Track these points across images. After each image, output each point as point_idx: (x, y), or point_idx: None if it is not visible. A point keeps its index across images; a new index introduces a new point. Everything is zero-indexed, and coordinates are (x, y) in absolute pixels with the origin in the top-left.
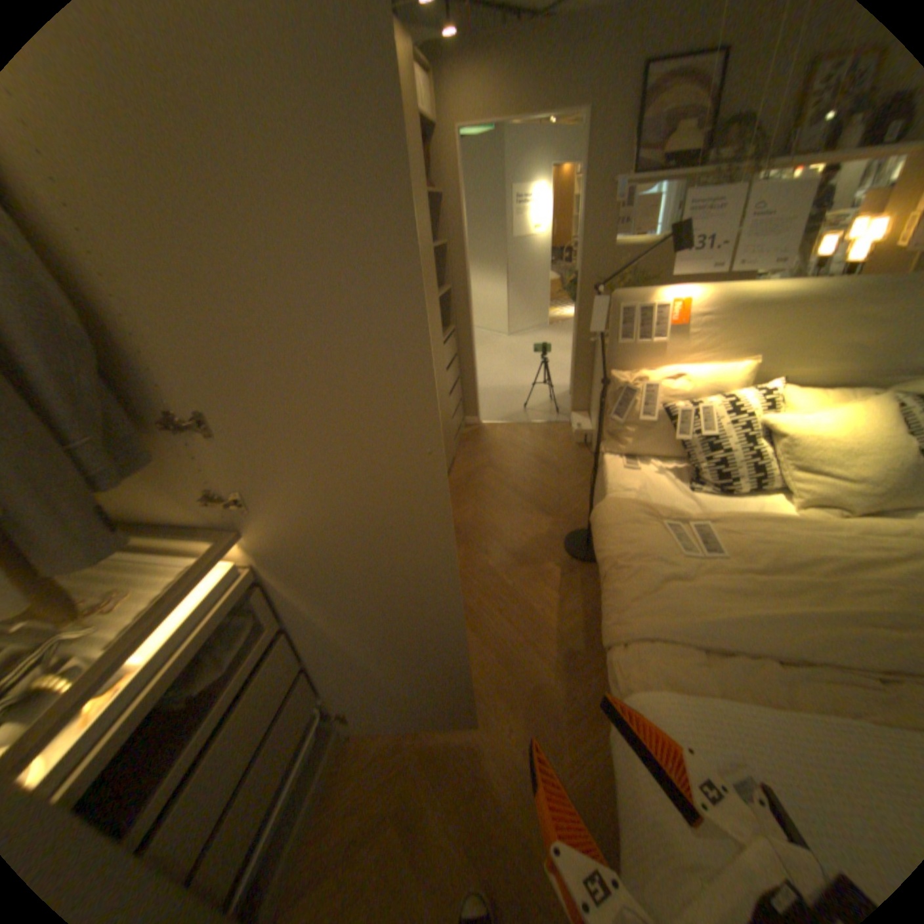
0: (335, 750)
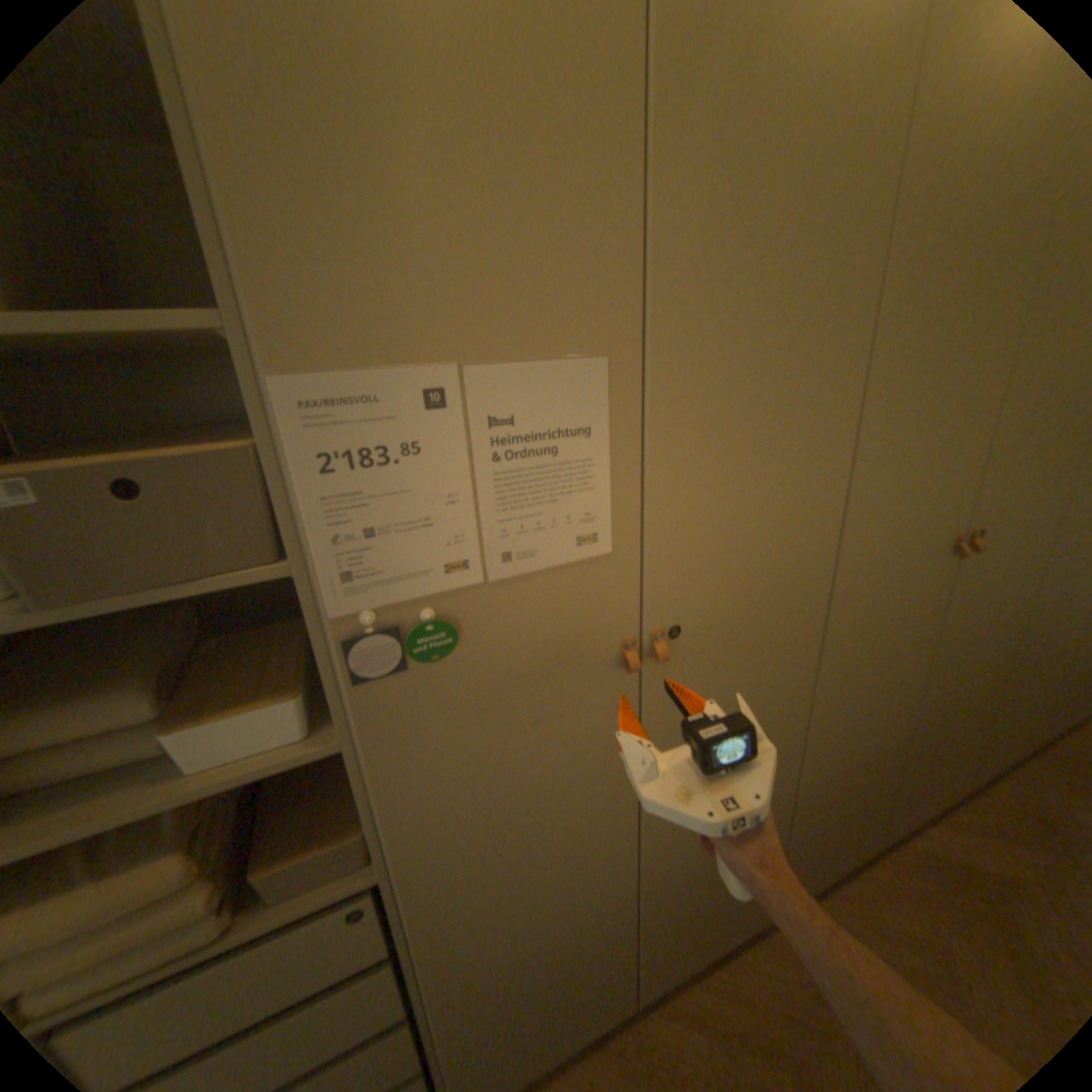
0: (757, 929)
